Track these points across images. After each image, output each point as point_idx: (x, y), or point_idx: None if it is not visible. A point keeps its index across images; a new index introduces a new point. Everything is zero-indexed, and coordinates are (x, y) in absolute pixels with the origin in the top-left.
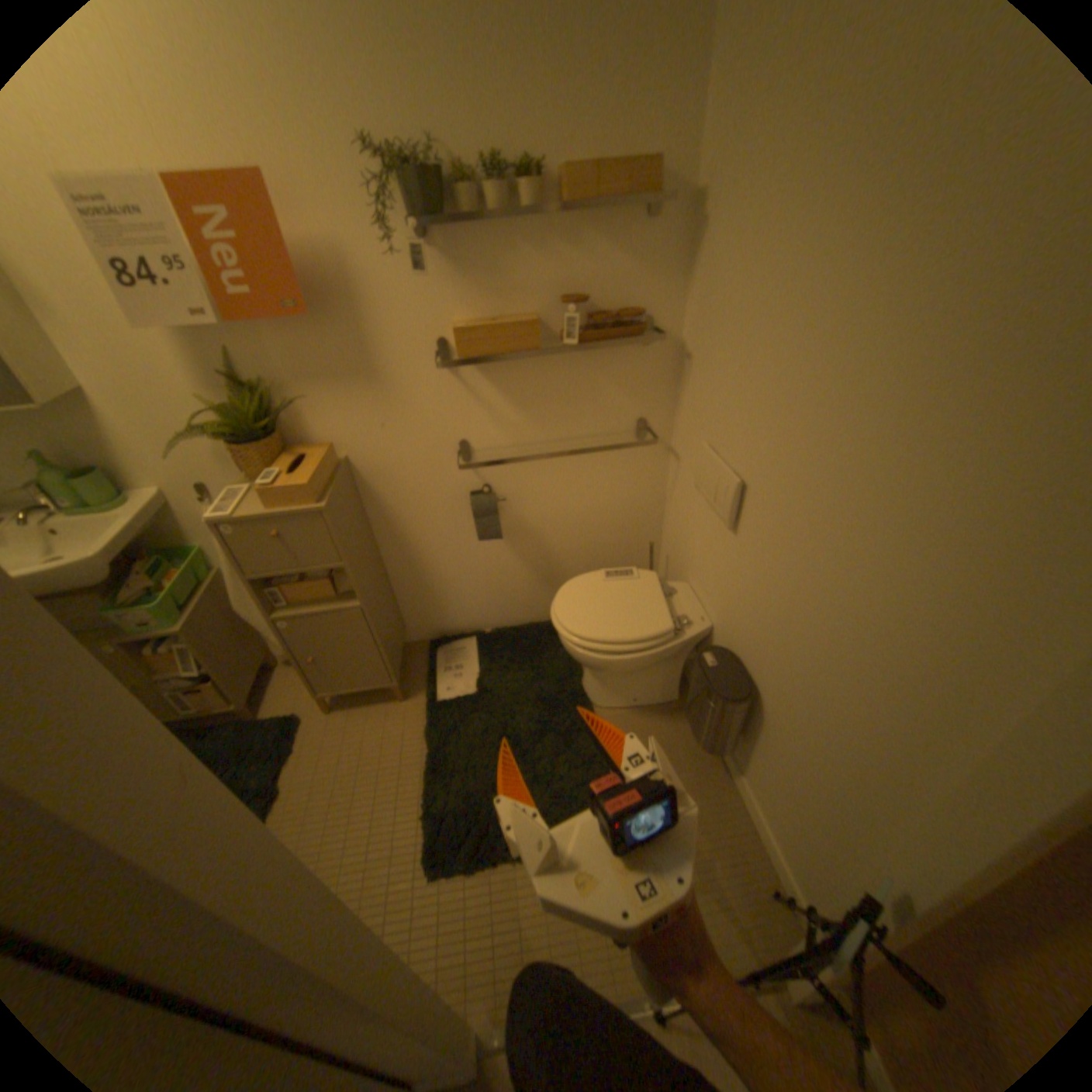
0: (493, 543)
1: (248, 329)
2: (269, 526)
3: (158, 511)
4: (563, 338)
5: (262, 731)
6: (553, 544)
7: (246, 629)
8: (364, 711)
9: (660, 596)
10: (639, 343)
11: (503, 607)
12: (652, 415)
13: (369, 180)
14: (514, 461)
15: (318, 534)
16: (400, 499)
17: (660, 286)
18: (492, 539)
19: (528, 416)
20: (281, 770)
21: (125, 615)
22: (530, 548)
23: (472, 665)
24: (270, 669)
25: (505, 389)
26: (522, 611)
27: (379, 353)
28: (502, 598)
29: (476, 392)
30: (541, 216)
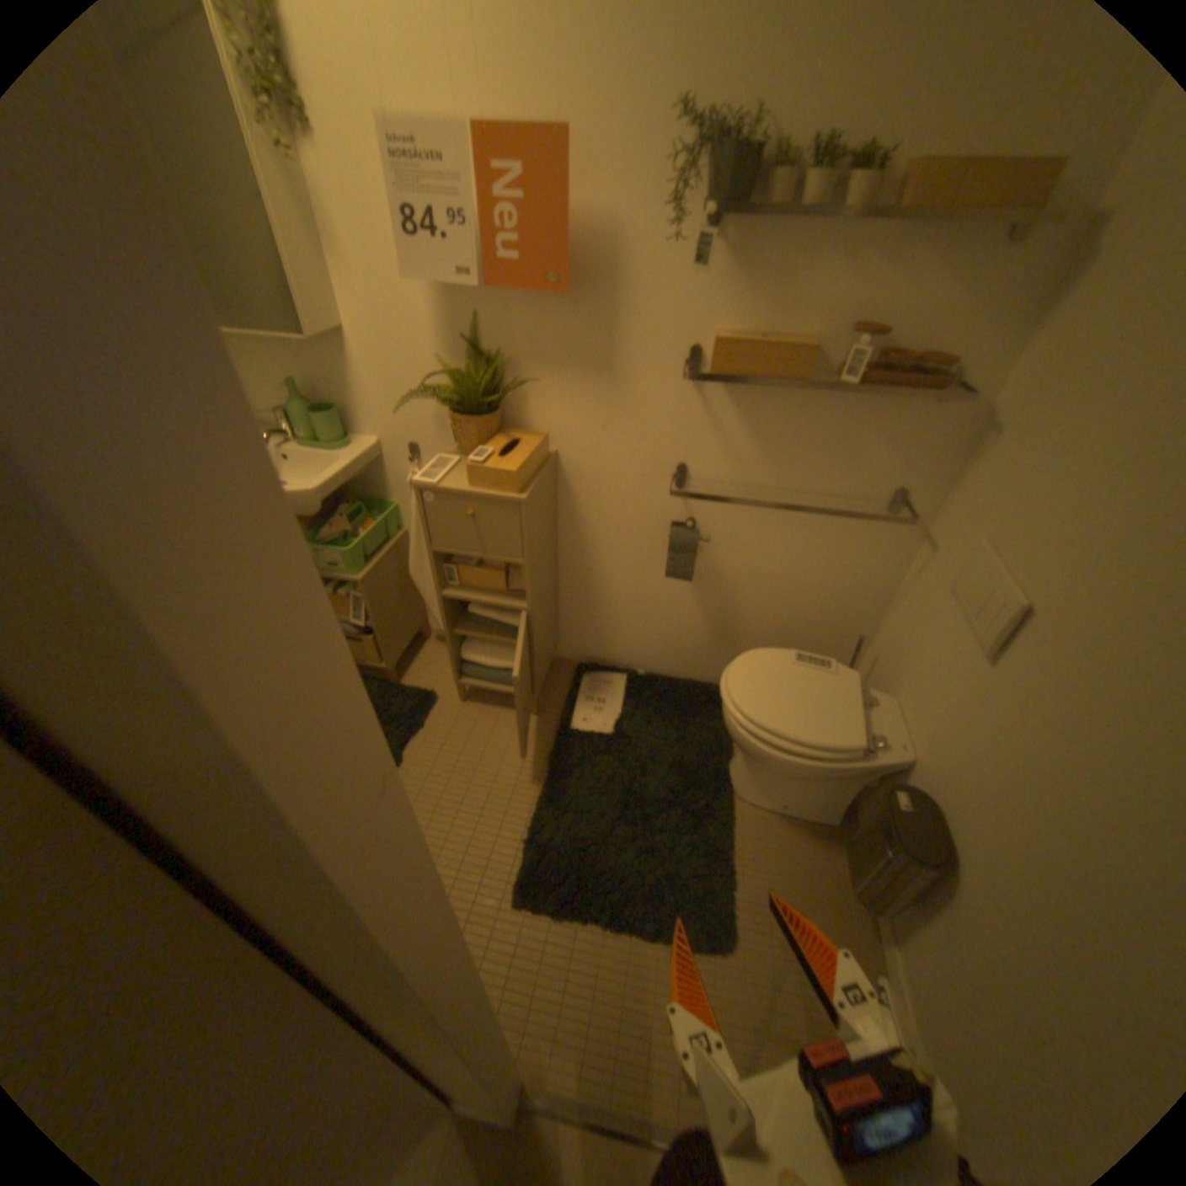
0: (676, 583)
1: (501, 299)
2: (467, 505)
3: (371, 462)
4: (840, 373)
5: (402, 698)
6: (743, 603)
7: (413, 596)
8: (497, 713)
9: (859, 704)
10: (934, 396)
11: (665, 653)
12: (917, 487)
13: (674, 154)
14: (730, 500)
15: (509, 526)
16: (595, 510)
17: (989, 332)
18: (678, 578)
19: (763, 454)
20: (410, 742)
21: (321, 553)
22: (716, 599)
23: (615, 703)
24: (422, 640)
25: (748, 418)
26: (684, 664)
27: (624, 349)
28: (666, 643)
29: (714, 414)
30: (862, 220)
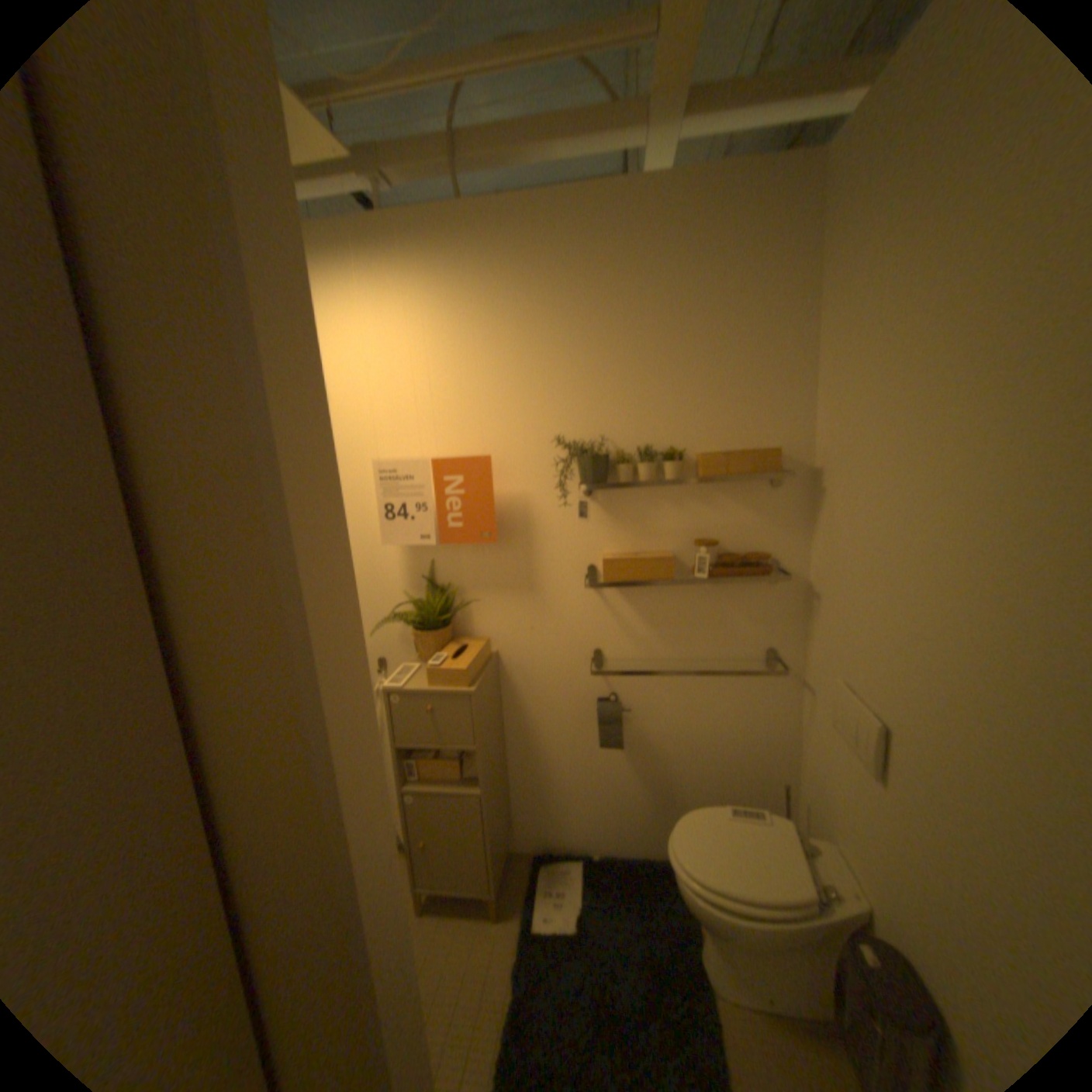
0: (612, 756)
1: (452, 550)
2: (426, 703)
3: None
4: (694, 574)
5: None
6: (674, 768)
7: None
8: (453, 927)
9: (799, 854)
10: (765, 581)
11: (615, 833)
12: (781, 647)
13: (557, 463)
14: (641, 675)
15: (461, 716)
16: (533, 696)
17: (784, 538)
18: (612, 751)
19: (657, 635)
20: None
21: None
22: (650, 768)
23: (573, 897)
24: None
25: (639, 610)
26: (635, 843)
27: (540, 573)
28: (615, 821)
29: (614, 611)
30: (679, 486)
